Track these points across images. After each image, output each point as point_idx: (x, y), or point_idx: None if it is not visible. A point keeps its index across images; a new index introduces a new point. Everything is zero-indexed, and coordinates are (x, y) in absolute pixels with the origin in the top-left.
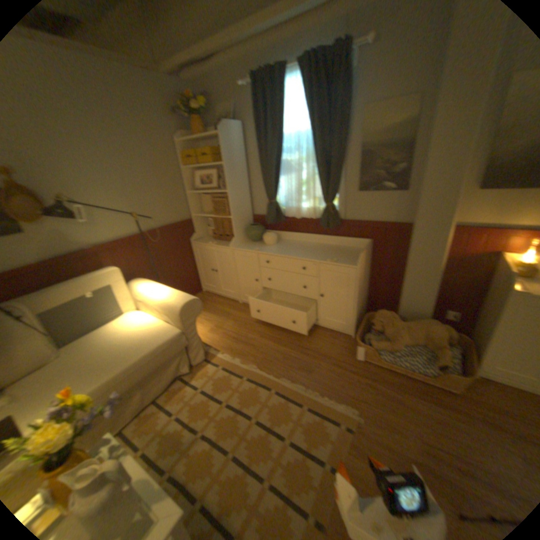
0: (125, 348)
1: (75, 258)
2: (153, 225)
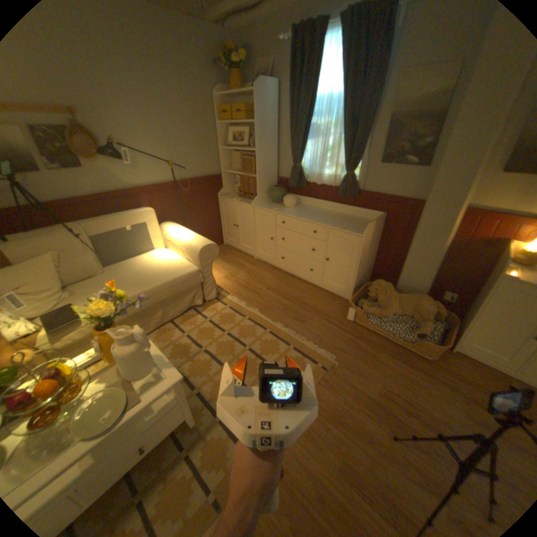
0: (154, 274)
1: (120, 196)
2: (186, 176)
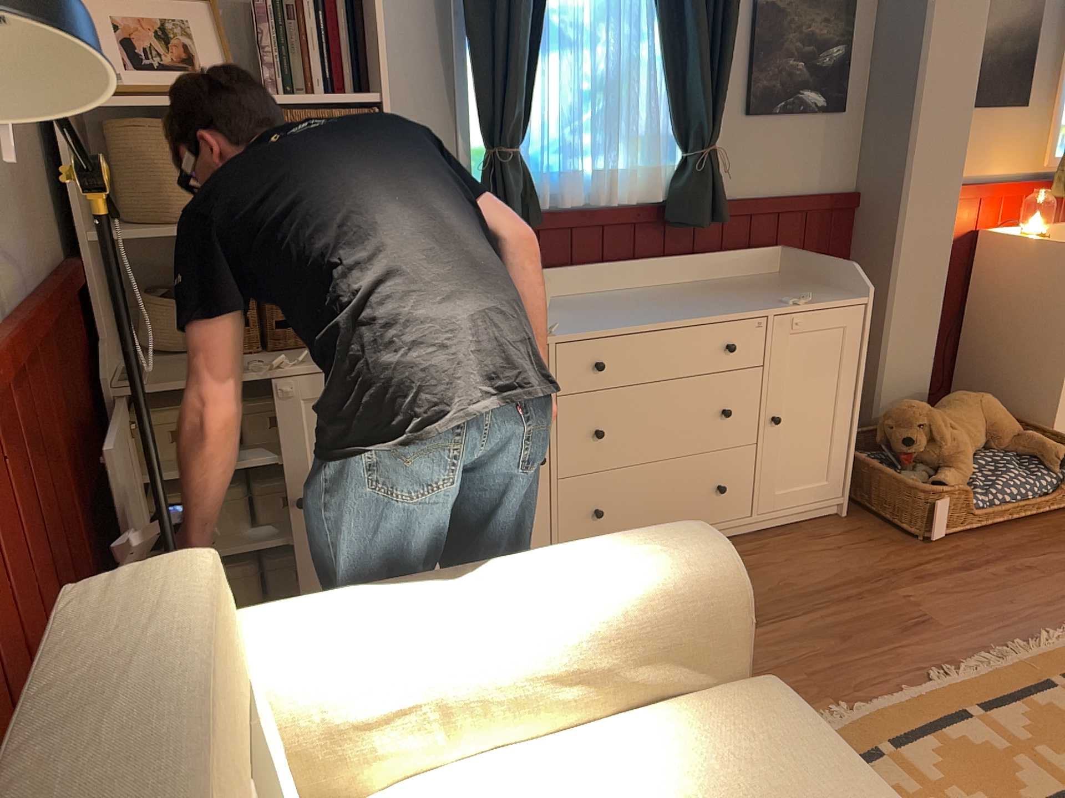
0: None
1: None
2: (6, 292)
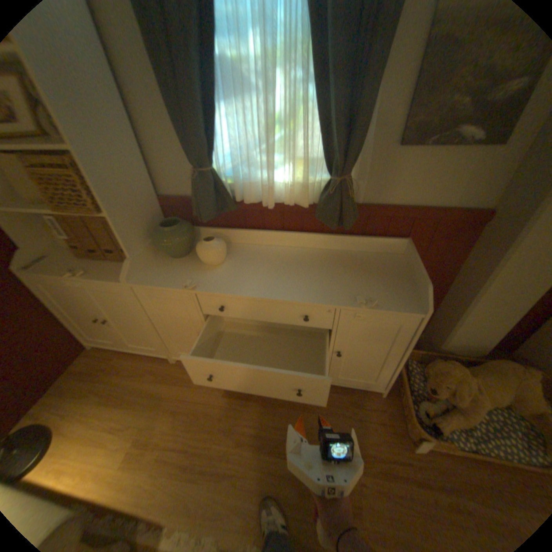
0: None
1: None
2: None
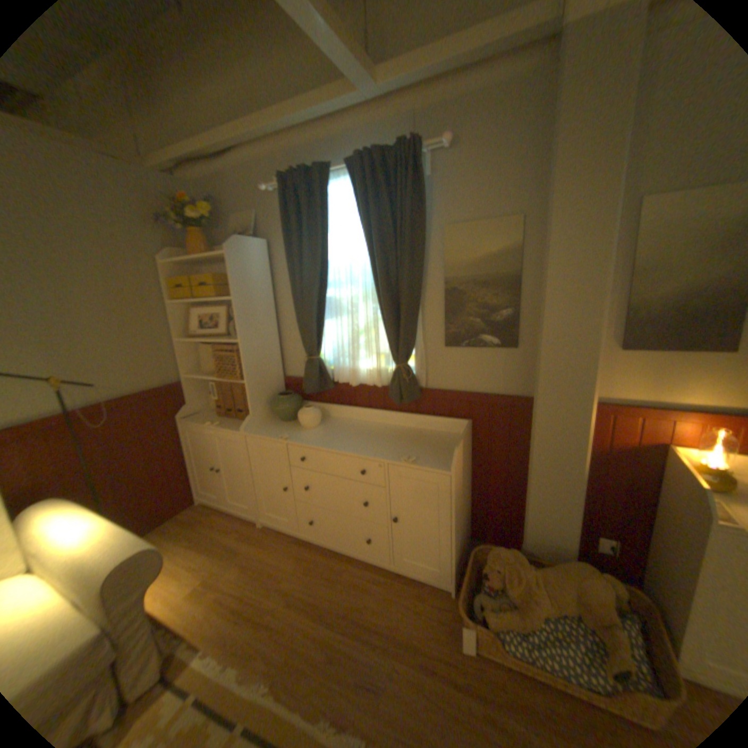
0: None
1: None
2: (102, 398)
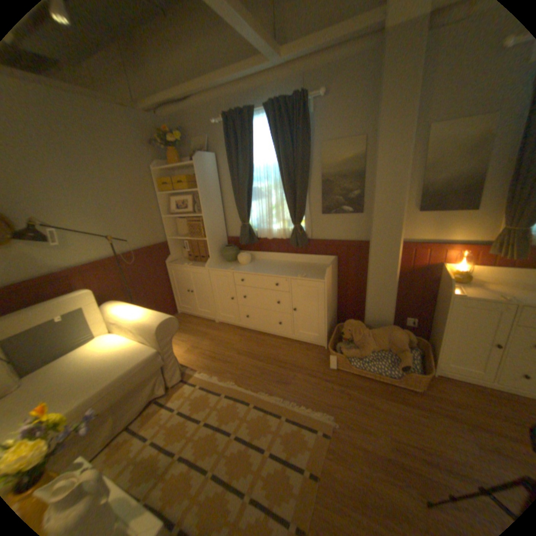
0: (99, 371)
1: (46, 283)
2: (129, 249)
